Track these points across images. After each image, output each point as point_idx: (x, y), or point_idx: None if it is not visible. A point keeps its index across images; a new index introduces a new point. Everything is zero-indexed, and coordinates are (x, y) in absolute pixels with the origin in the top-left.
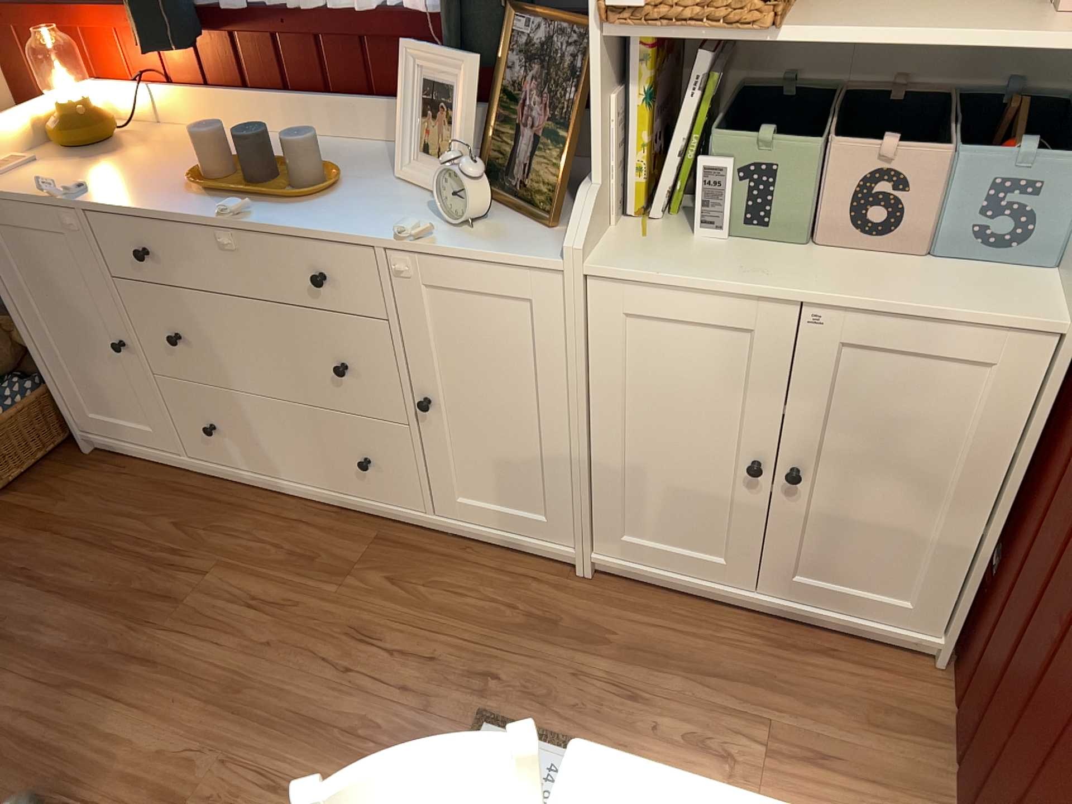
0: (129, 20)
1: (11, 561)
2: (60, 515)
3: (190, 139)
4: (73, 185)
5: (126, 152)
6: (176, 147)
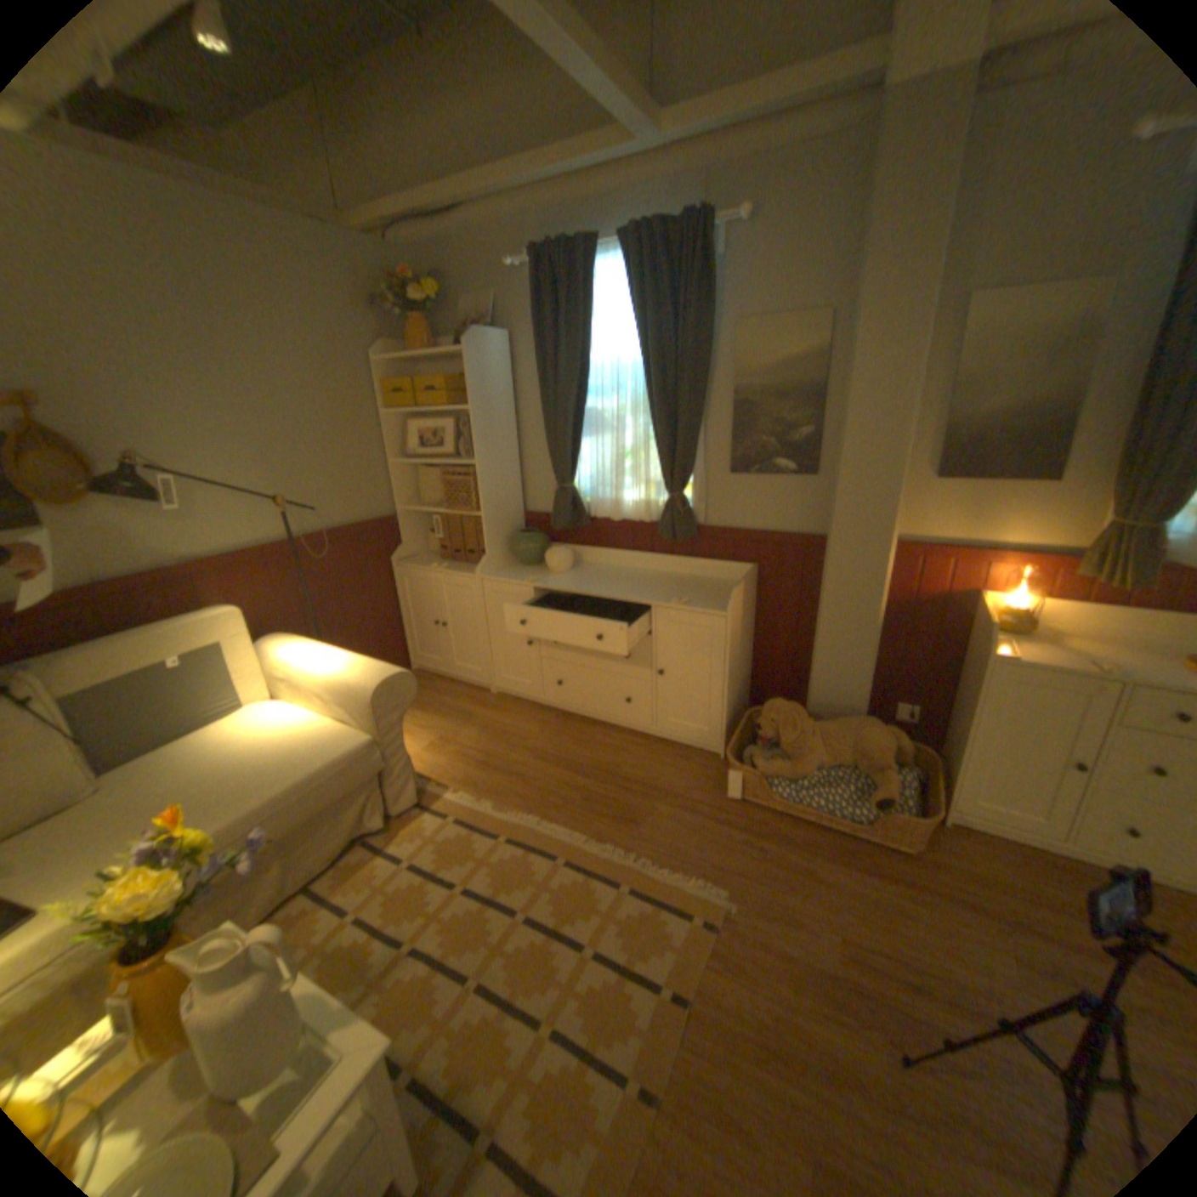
0: (1049, 563)
1: (996, 916)
2: (988, 880)
3: (1091, 635)
4: (1109, 668)
5: (1064, 642)
6: (1096, 641)
